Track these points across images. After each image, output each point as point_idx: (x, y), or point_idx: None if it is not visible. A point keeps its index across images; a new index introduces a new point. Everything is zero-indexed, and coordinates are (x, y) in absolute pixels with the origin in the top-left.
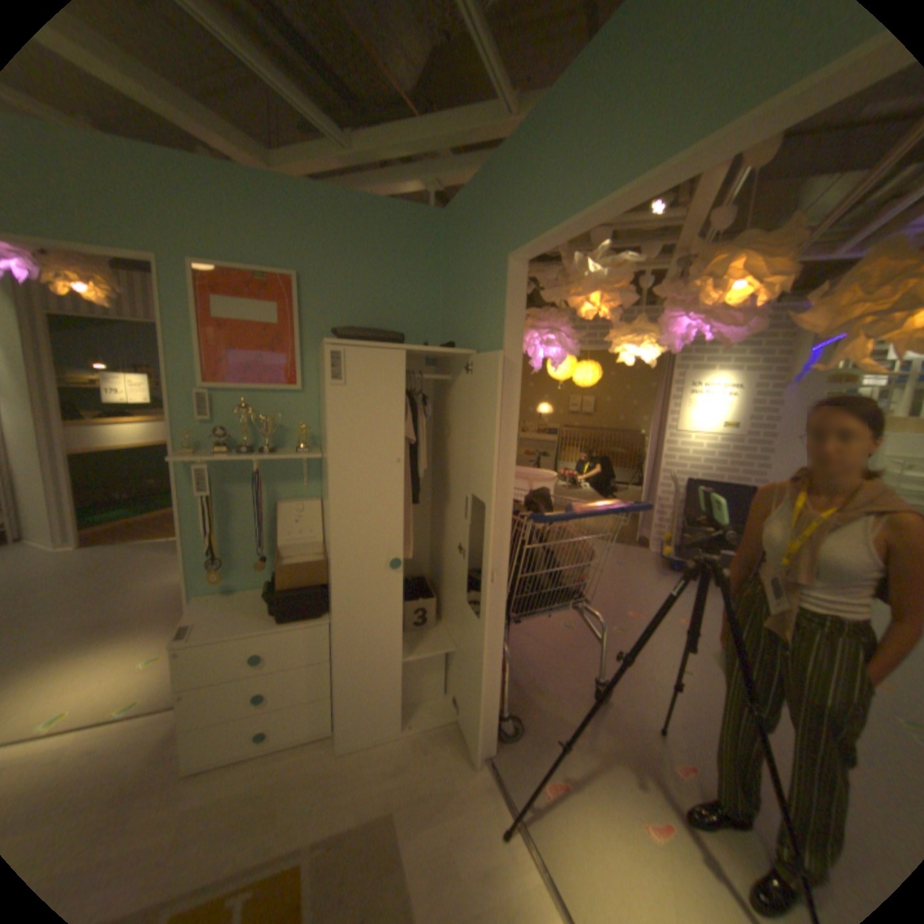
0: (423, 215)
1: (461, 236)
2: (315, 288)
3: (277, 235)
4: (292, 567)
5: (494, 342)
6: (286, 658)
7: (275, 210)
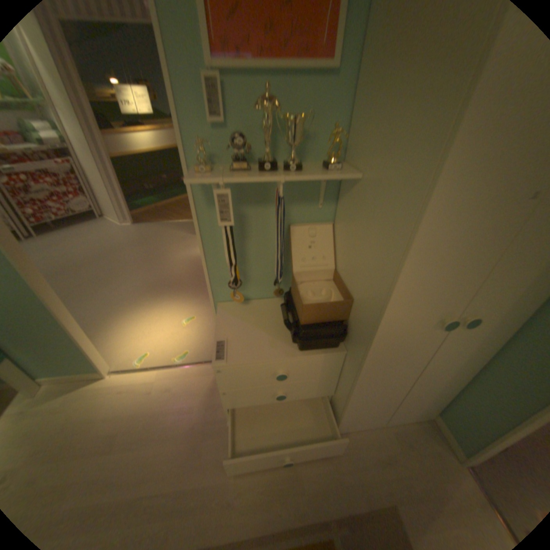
0: None
1: None
2: None
3: None
4: (320, 305)
5: None
6: (305, 373)
7: None
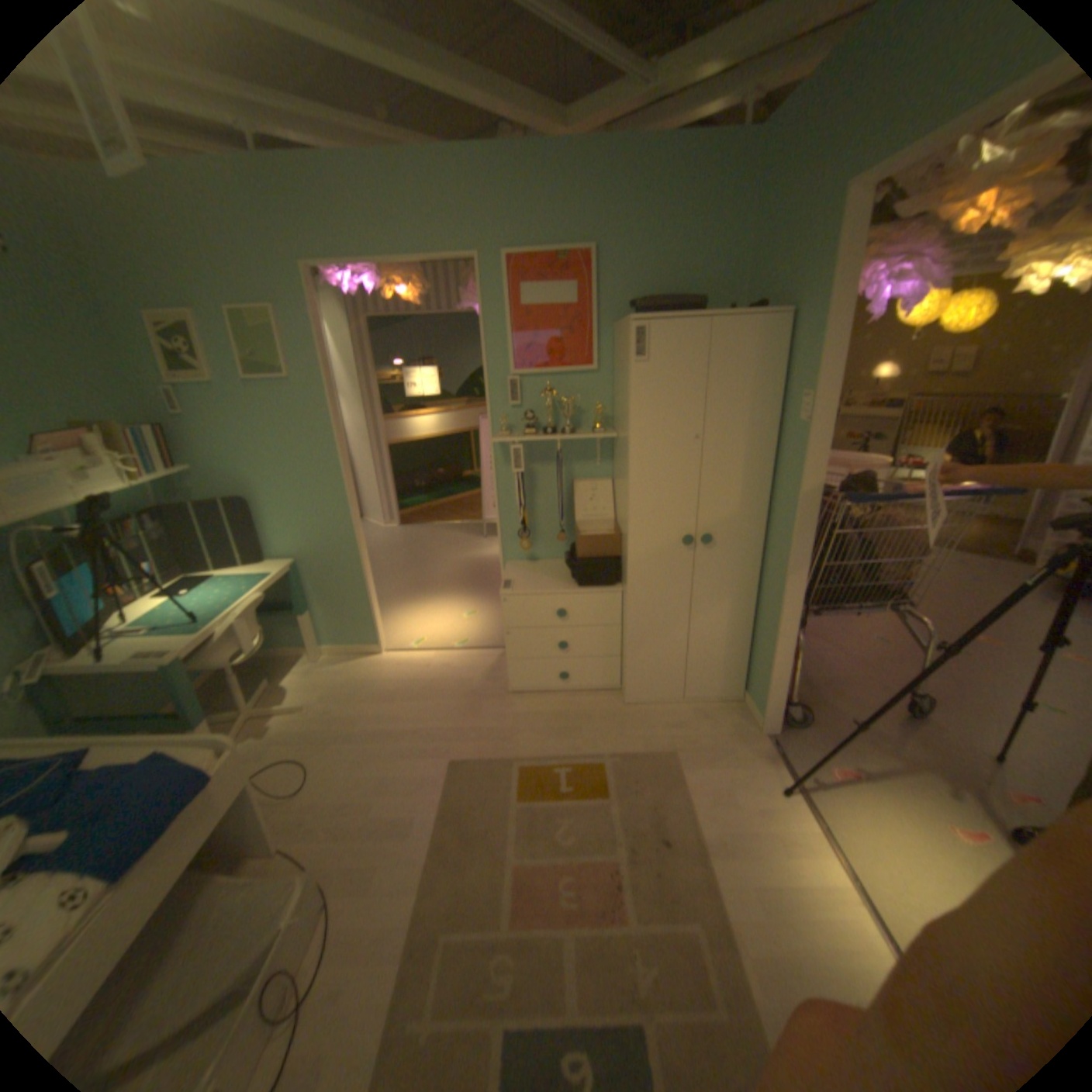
0: (735, 139)
1: (784, 159)
2: (611, 257)
3: (576, 206)
4: (590, 538)
5: (818, 295)
6: (584, 616)
7: (575, 178)
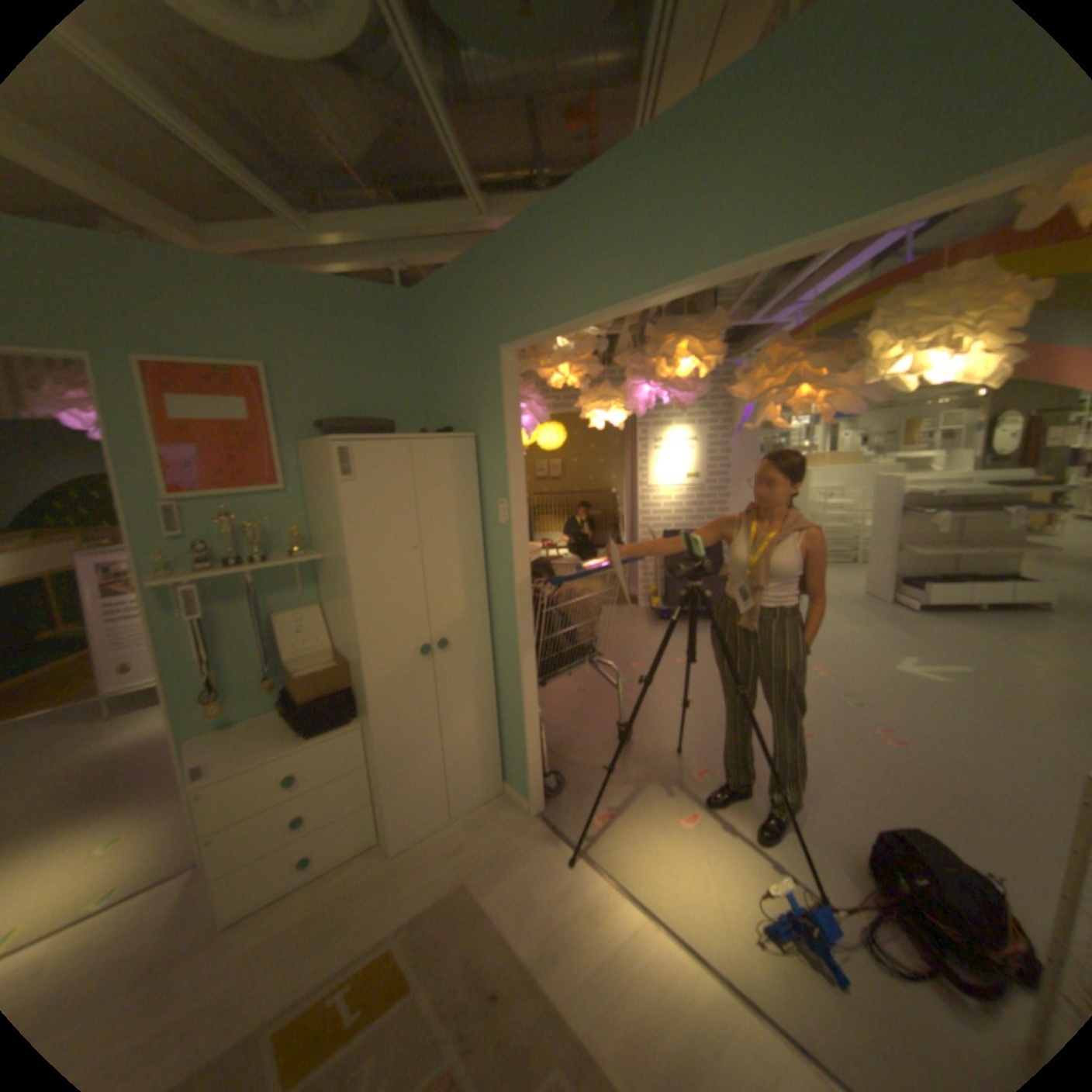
0: (392, 296)
1: (439, 320)
2: (286, 377)
3: (236, 322)
4: (314, 676)
5: (495, 425)
6: (321, 771)
7: (232, 295)
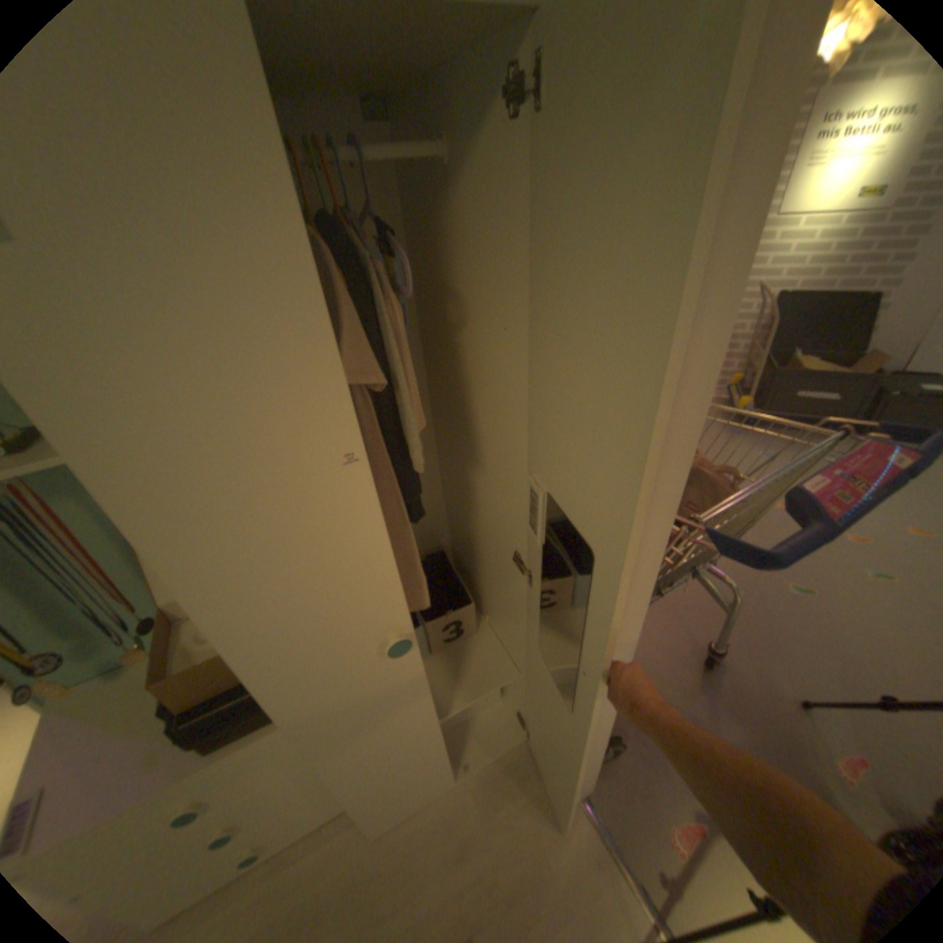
0: None
1: None
2: None
3: None
4: (189, 675)
5: None
6: (244, 784)
7: None
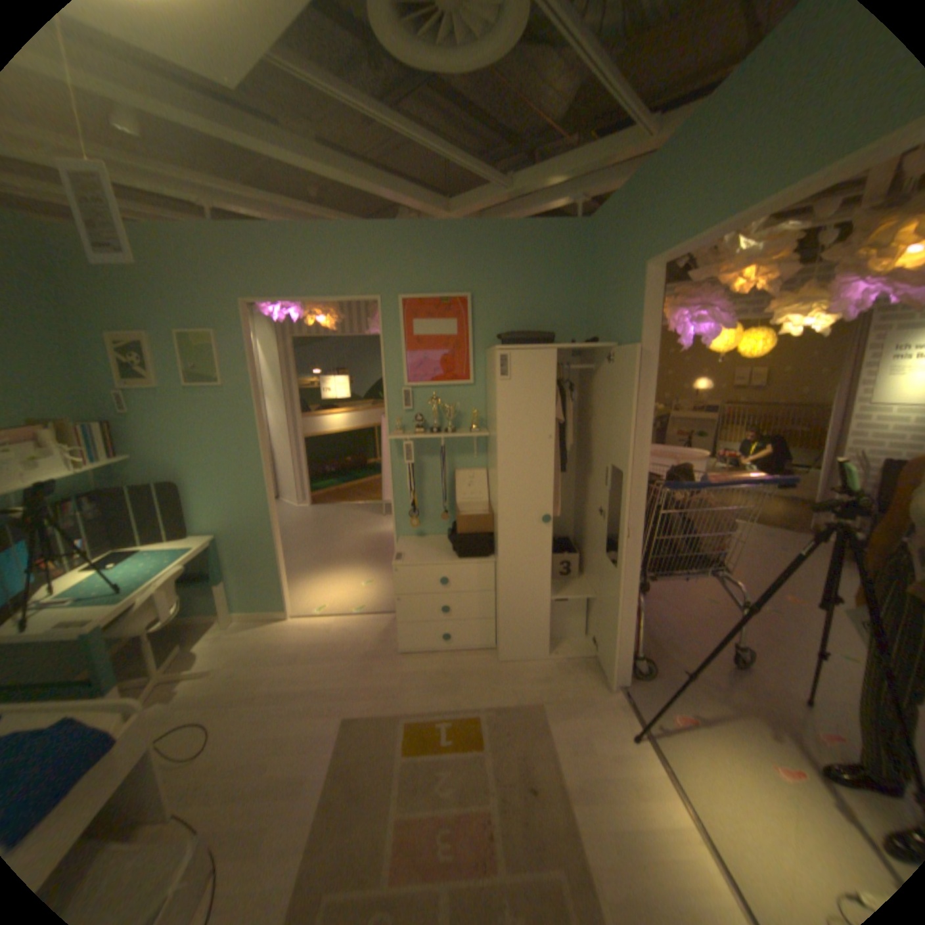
0: (571, 226)
1: (605, 241)
2: (483, 302)
3: (456, 265)
4: (469, 517)
5: (634, 335)
6: (464, 582)
7: (456, 246)
